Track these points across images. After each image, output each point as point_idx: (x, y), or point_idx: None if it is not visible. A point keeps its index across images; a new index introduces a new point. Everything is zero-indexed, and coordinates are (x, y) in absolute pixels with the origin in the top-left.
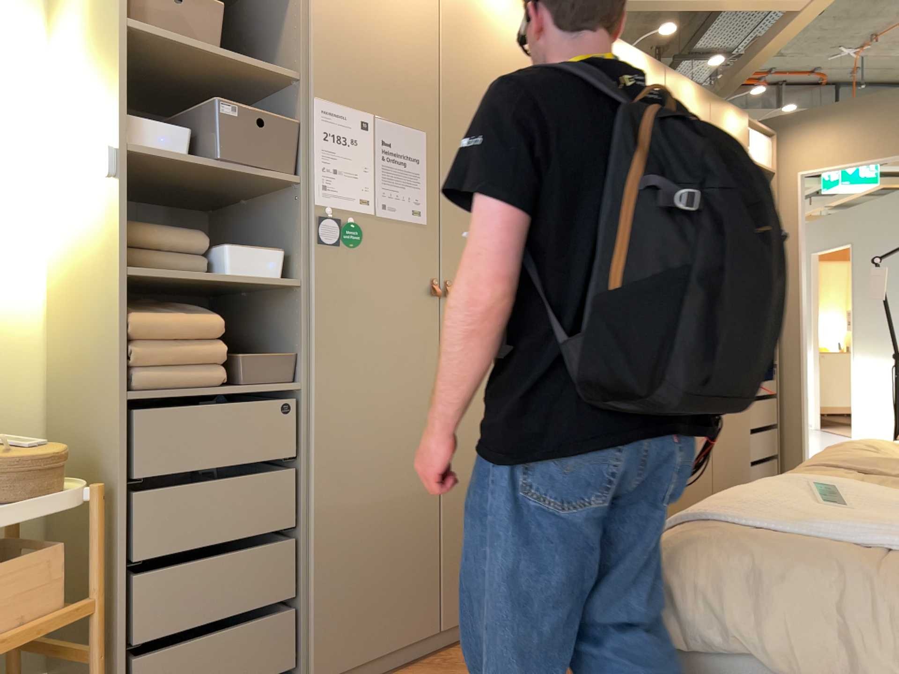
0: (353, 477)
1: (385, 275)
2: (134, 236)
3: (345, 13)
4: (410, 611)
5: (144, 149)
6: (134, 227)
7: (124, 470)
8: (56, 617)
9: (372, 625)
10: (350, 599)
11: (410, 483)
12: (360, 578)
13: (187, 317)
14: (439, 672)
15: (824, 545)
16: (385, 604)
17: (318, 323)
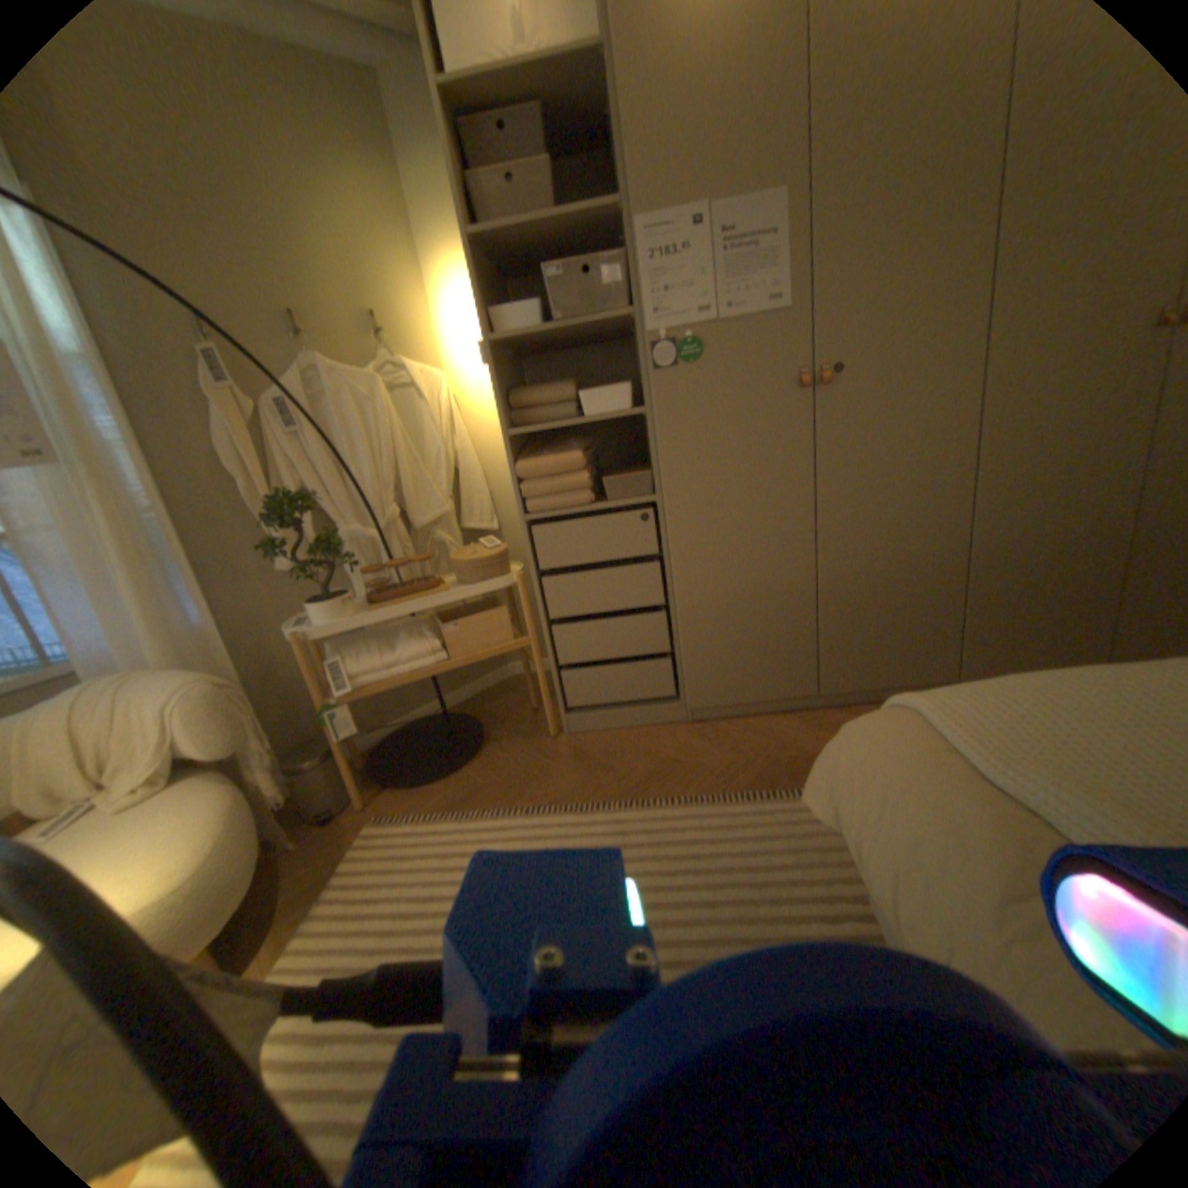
0: (711, 568)
1: (734, 379)
2: (519, 398)
3: (659, 87)
4: (780, 674)
5: (502, 332)
6: (518, 392)
7: (532, 563)
8: (507, 642)
9: (739, 678)
10: (716, 657)
11: (776, 573)
12: (724, 644)
13: (555, 455)
14: (801, 726)
15: (1027, 805)
16: (752, 665)
17: (662, 441)
